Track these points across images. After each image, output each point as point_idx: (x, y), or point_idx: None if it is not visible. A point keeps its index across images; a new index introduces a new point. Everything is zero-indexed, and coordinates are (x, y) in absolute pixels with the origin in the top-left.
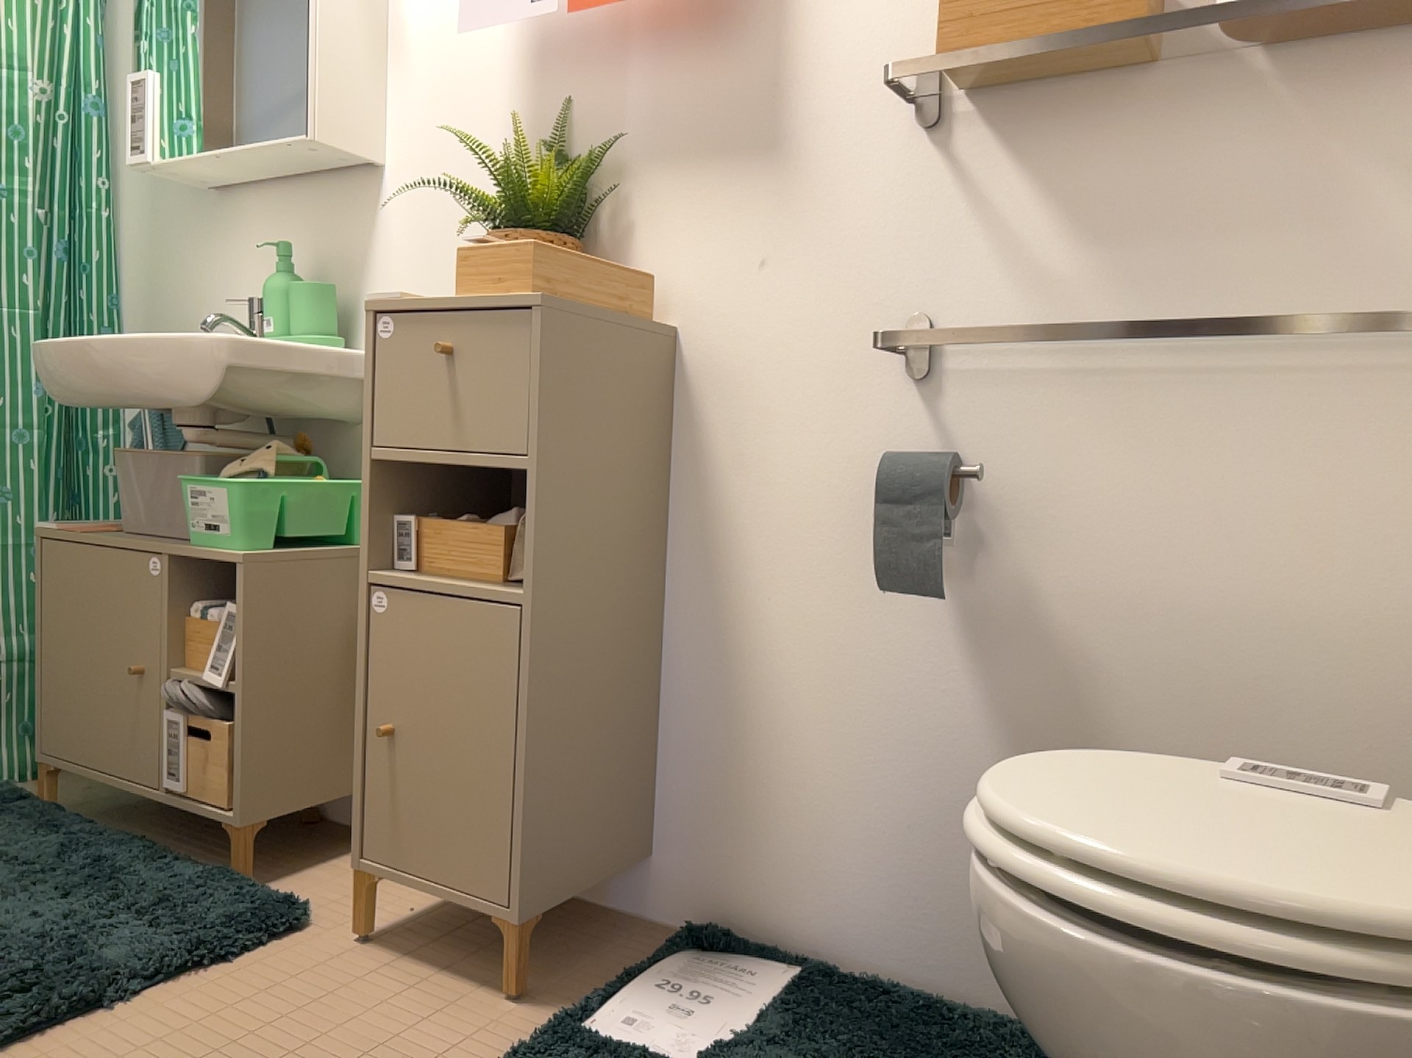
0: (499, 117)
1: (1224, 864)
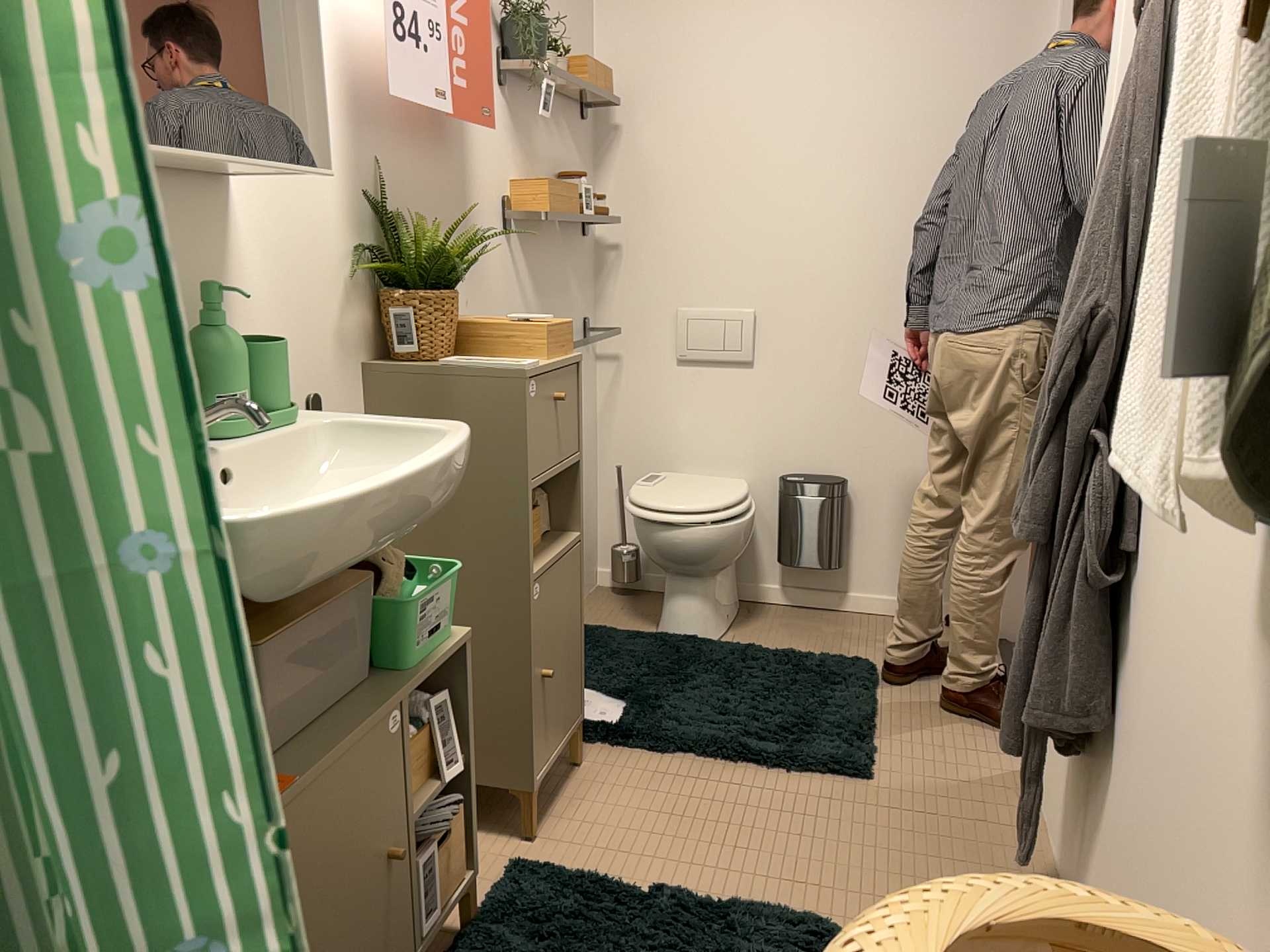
0: (340, 163)
1: (734, 492)
